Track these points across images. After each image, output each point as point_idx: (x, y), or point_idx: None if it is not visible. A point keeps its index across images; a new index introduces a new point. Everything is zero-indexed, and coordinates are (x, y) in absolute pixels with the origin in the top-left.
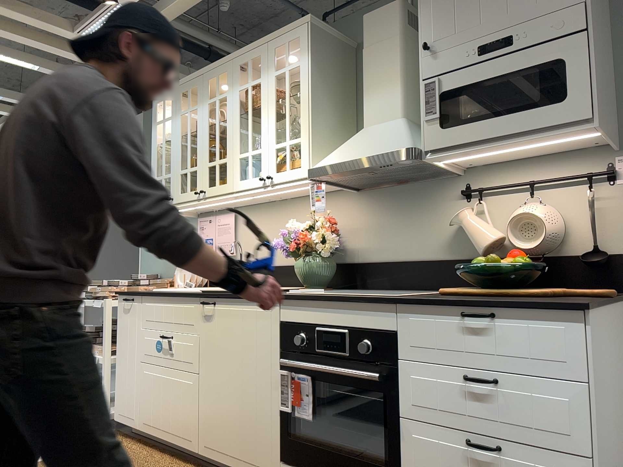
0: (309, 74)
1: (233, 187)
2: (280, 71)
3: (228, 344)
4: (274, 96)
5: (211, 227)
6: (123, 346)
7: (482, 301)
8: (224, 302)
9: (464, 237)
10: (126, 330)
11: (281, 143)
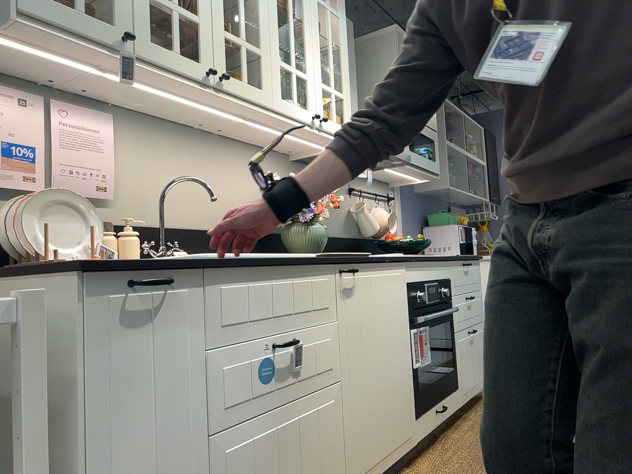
0: (346, 36)
1: (275, 103)
2: (323, 3)
3: (372, 320)
4: (319, 25)
5: (33, 120)
6: (124, 432)
7: (470, 257)
8: (365, 268)
9: (351, 222)
10: (138, 377)
11: (328, 87)
